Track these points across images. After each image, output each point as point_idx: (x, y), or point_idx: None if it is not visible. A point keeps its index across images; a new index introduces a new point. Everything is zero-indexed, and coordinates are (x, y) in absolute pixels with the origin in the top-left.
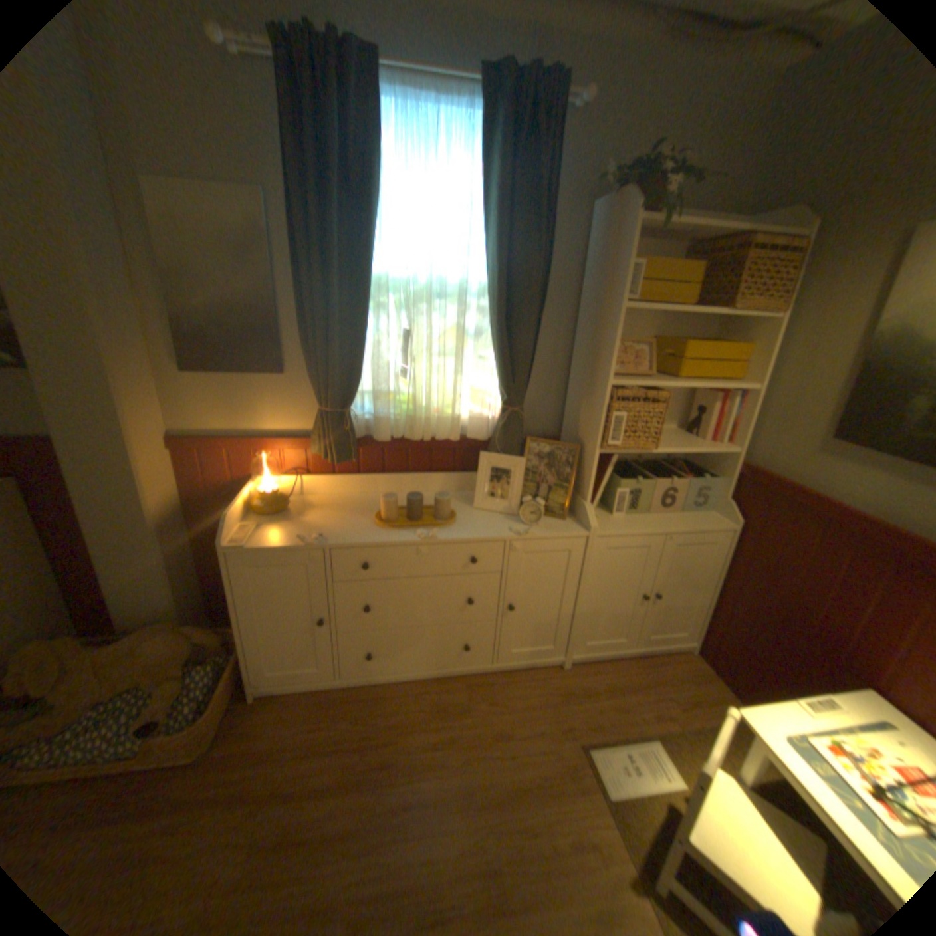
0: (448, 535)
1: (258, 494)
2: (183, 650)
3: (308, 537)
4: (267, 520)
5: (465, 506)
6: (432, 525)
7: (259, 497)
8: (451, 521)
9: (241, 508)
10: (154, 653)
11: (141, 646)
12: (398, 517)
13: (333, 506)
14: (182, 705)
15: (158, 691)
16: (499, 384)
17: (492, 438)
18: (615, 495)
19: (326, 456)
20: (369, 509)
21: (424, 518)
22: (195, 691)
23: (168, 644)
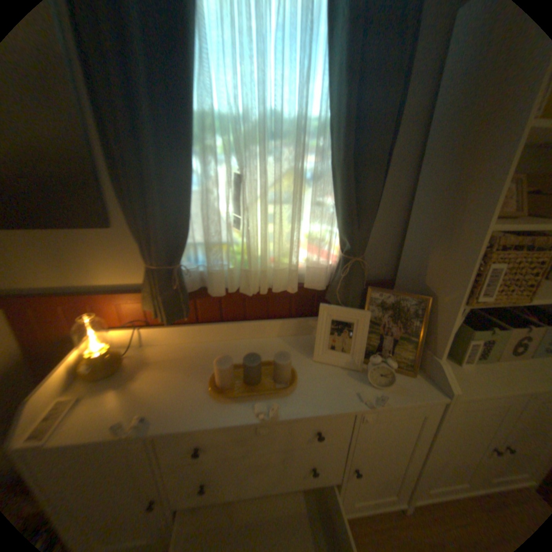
0: (291, 410)
1: (84, 359)
2: None
3: (128, 421)
4: (91, 390)
5: (305, 358)
6: (273, 392)
7: (83, 363)
8: (294, 387)
9: (64, 377)
10: None
11: None
12: (235, 382)
13: (168, 363)
14: None
15: None
16: (342, 231)
17: (331, 286)
18: (466, 346)
19: (159, 313)
20: (205, 367)
21: (263, 381)
22: None
23: None
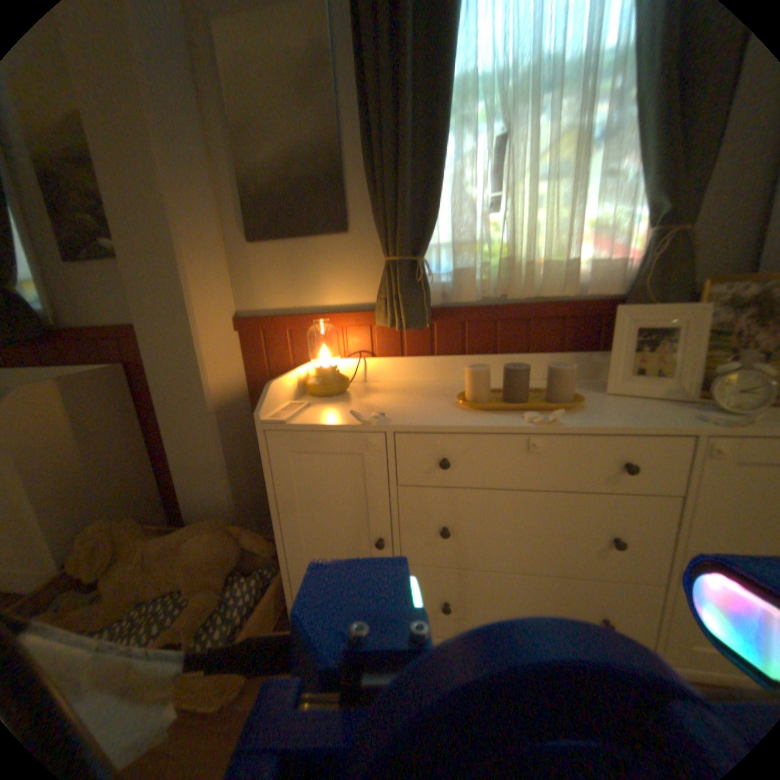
0: (582, 422)
1: (317, 371)
2: (230, 553)
3: (368, 416)
4: (324, 401)
5: (593, 393)
6: (549, 410)
7: (317, 374)
8: (582, 404)
9: (298, 388)
10: (199, 552)
11: (190, 541)
12: (492, 398)
13: (402, 391)
14: (216, 625)
15: (200, 600)
16: (654, 194)
17: (634, 291)
18: None
19: (395, 327)
20: (448, 395)
21: (532, 402)
22: (234, 609)
23: (215, 543)
